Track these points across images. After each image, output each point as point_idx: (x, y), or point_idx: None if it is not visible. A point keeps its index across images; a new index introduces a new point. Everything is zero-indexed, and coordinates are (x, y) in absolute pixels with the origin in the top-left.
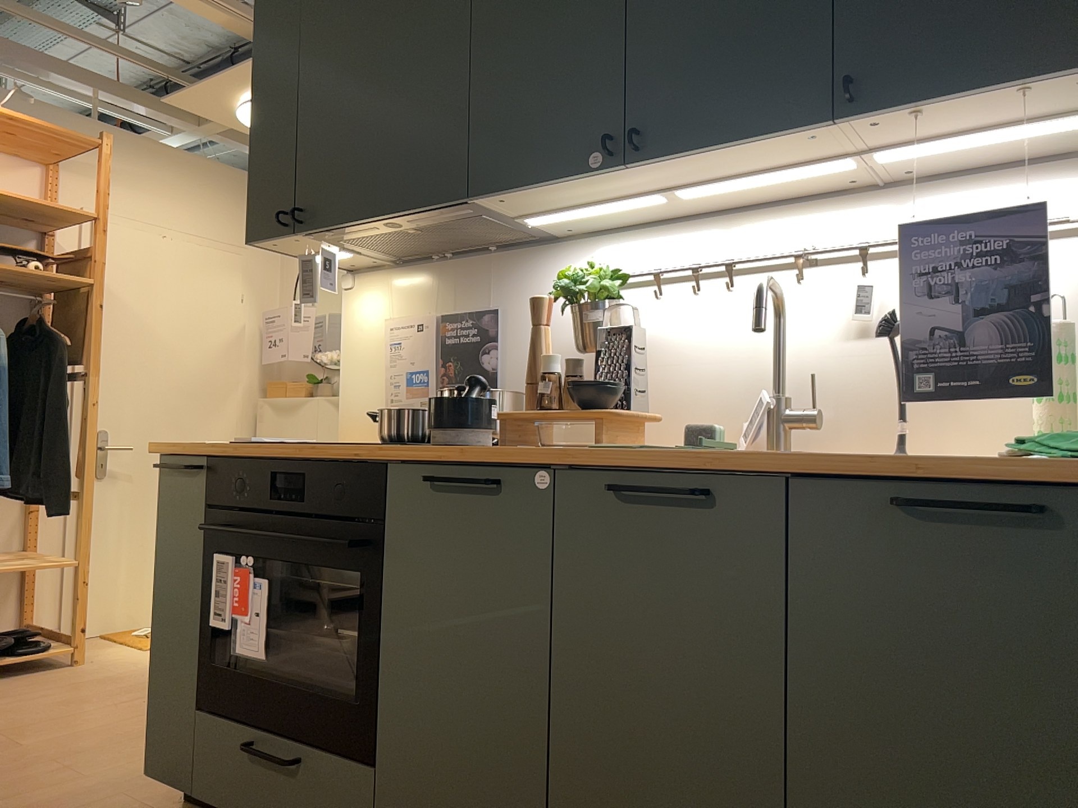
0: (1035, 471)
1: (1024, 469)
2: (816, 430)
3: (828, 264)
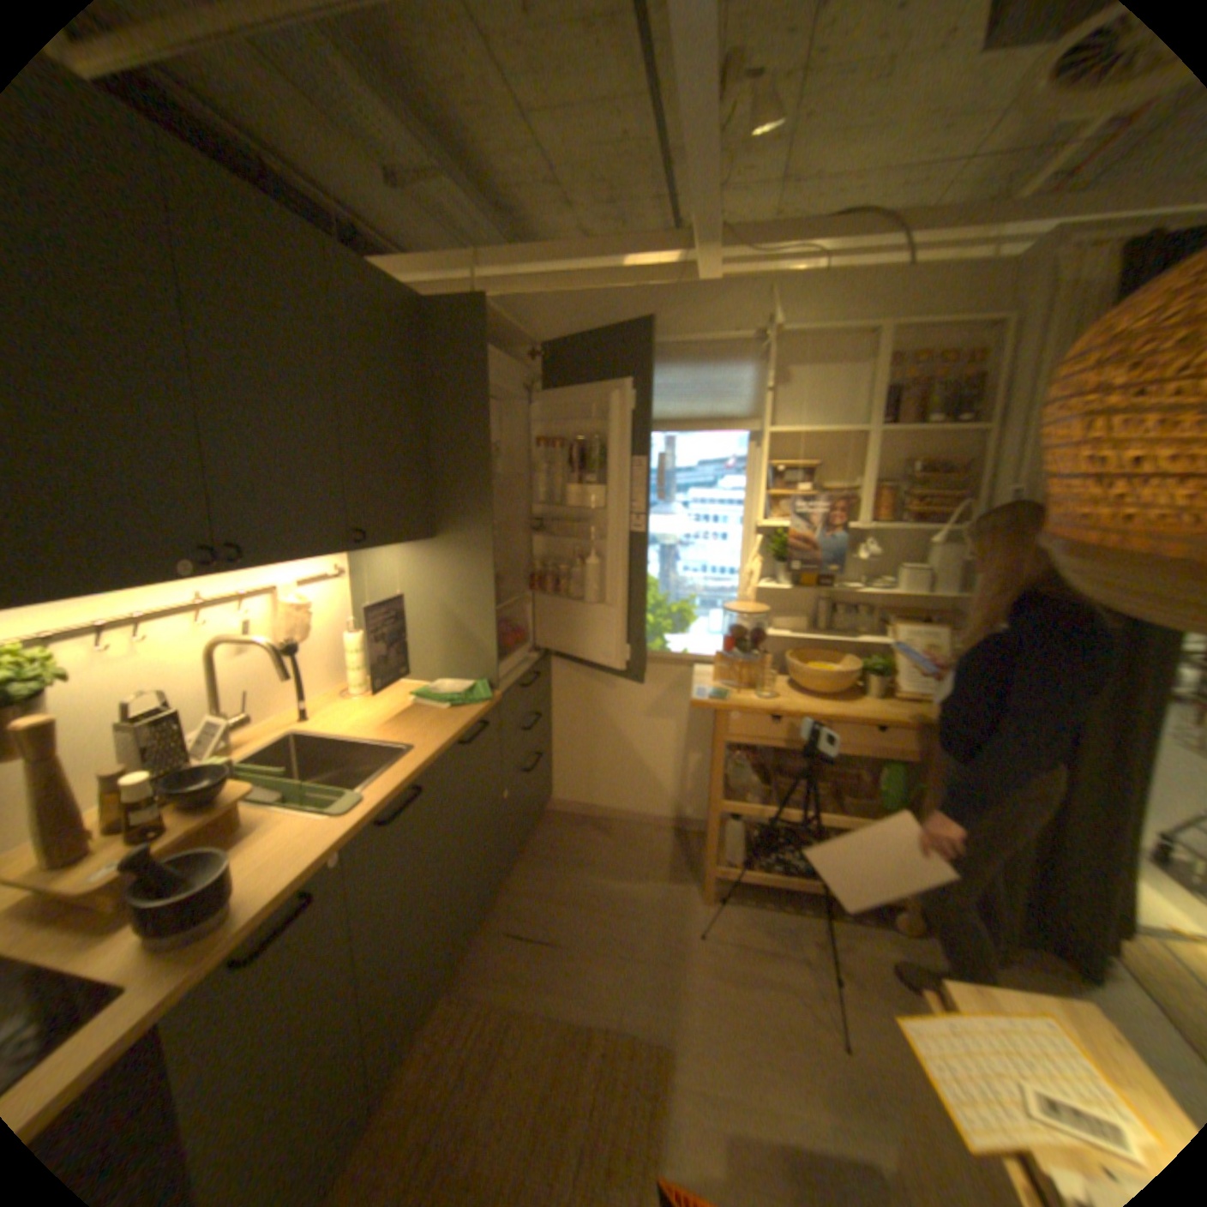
0: (477, 713)
1: (483, 714)
2: (237, 728)
3: (197, 604)
